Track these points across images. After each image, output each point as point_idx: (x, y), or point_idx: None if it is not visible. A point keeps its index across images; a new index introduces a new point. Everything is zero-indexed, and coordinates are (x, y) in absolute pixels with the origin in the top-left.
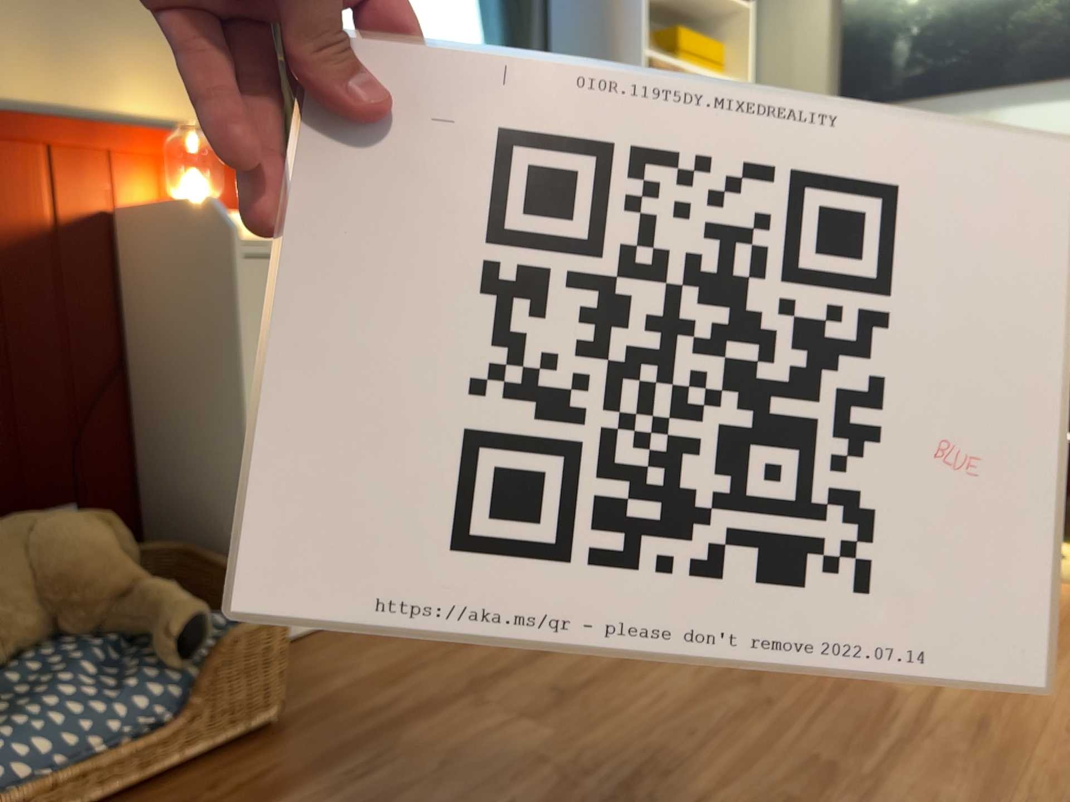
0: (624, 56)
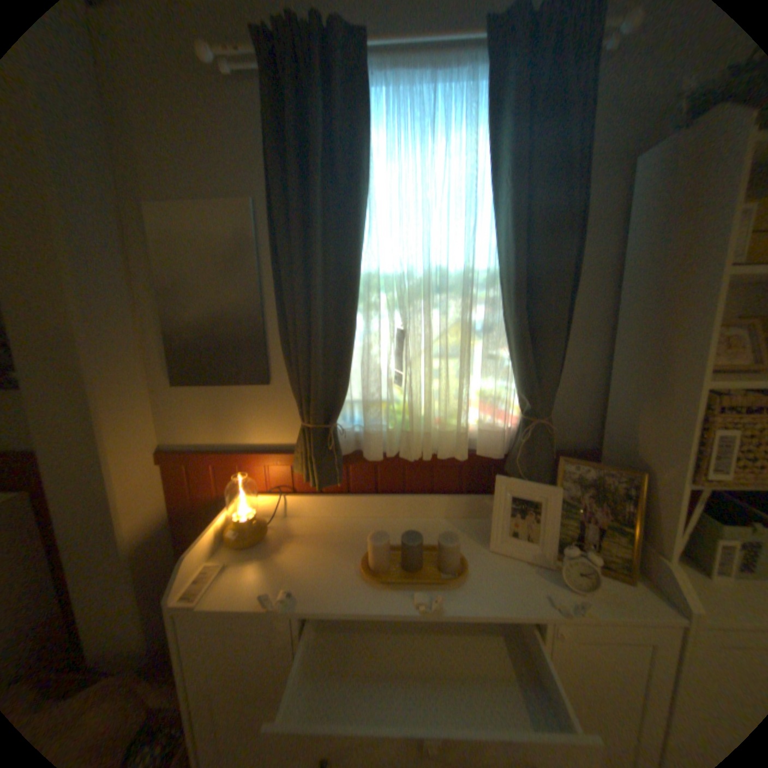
0: (681, 382)
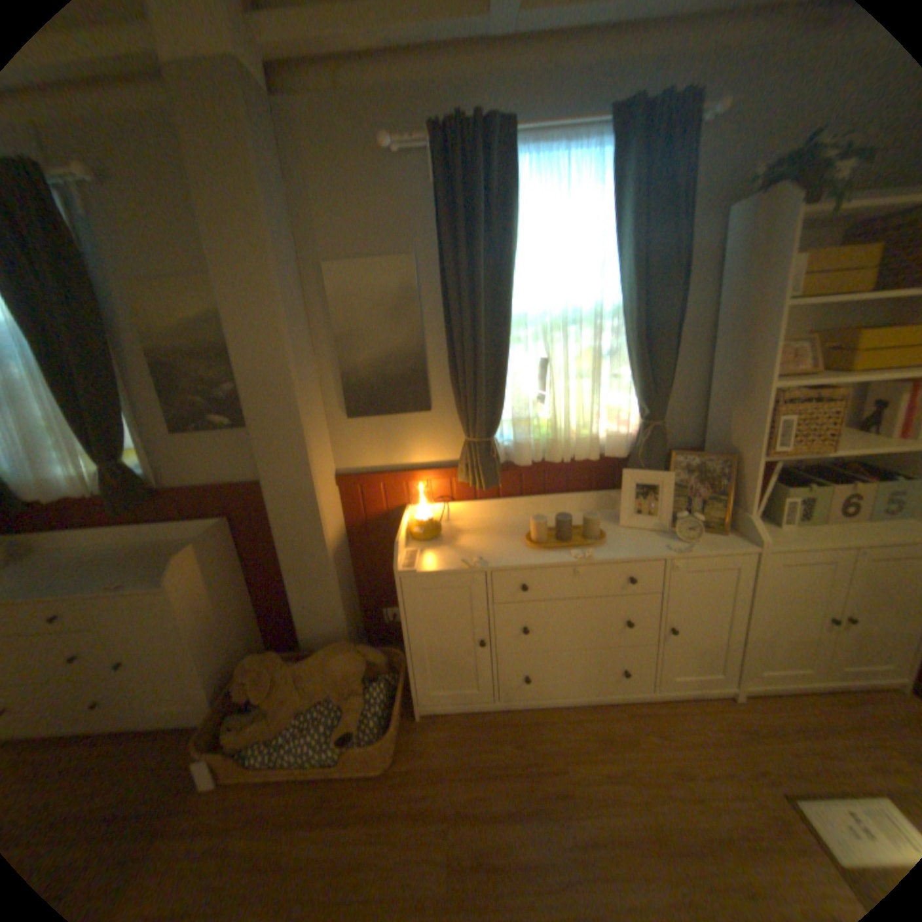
0: (758, 385)
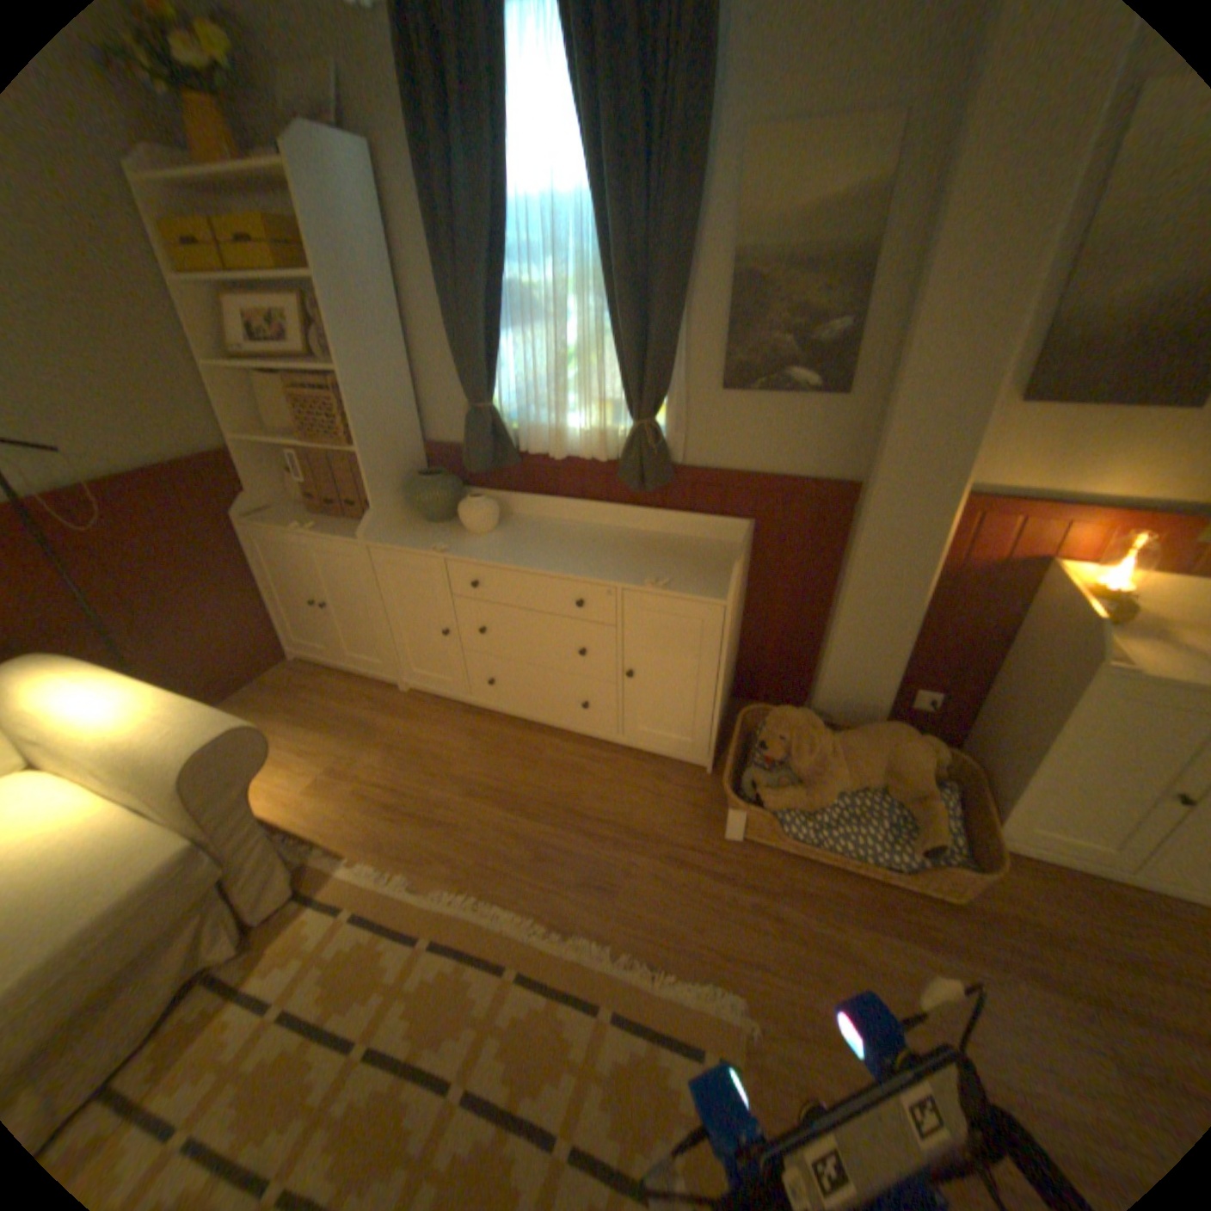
0: None
